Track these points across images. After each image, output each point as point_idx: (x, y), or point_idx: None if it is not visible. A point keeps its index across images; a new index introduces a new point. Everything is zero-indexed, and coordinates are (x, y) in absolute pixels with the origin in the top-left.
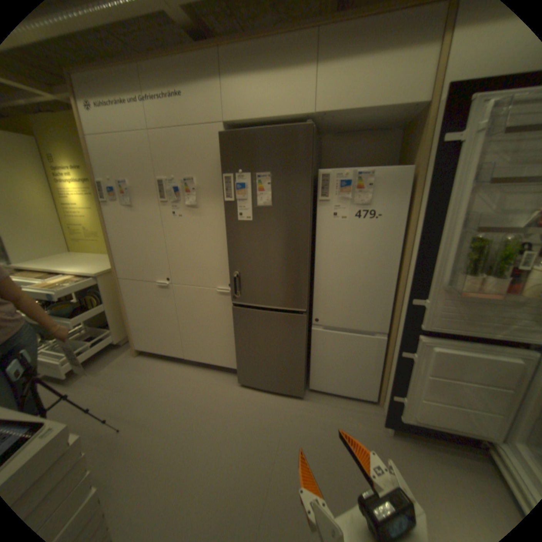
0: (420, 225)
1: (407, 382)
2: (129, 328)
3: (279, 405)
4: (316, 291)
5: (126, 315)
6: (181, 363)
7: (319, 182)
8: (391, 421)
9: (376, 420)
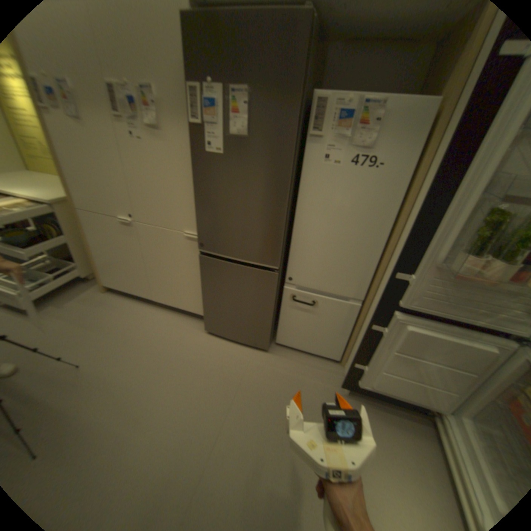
0: (427, 183)
1: (371, 352)
2: (92, 263)
3: (242, 355)
4: (291, 247)
5: (87, 249)
6: (149, 303)
7: (311, 109)
8: (347, 383)
9: (334, 378)
